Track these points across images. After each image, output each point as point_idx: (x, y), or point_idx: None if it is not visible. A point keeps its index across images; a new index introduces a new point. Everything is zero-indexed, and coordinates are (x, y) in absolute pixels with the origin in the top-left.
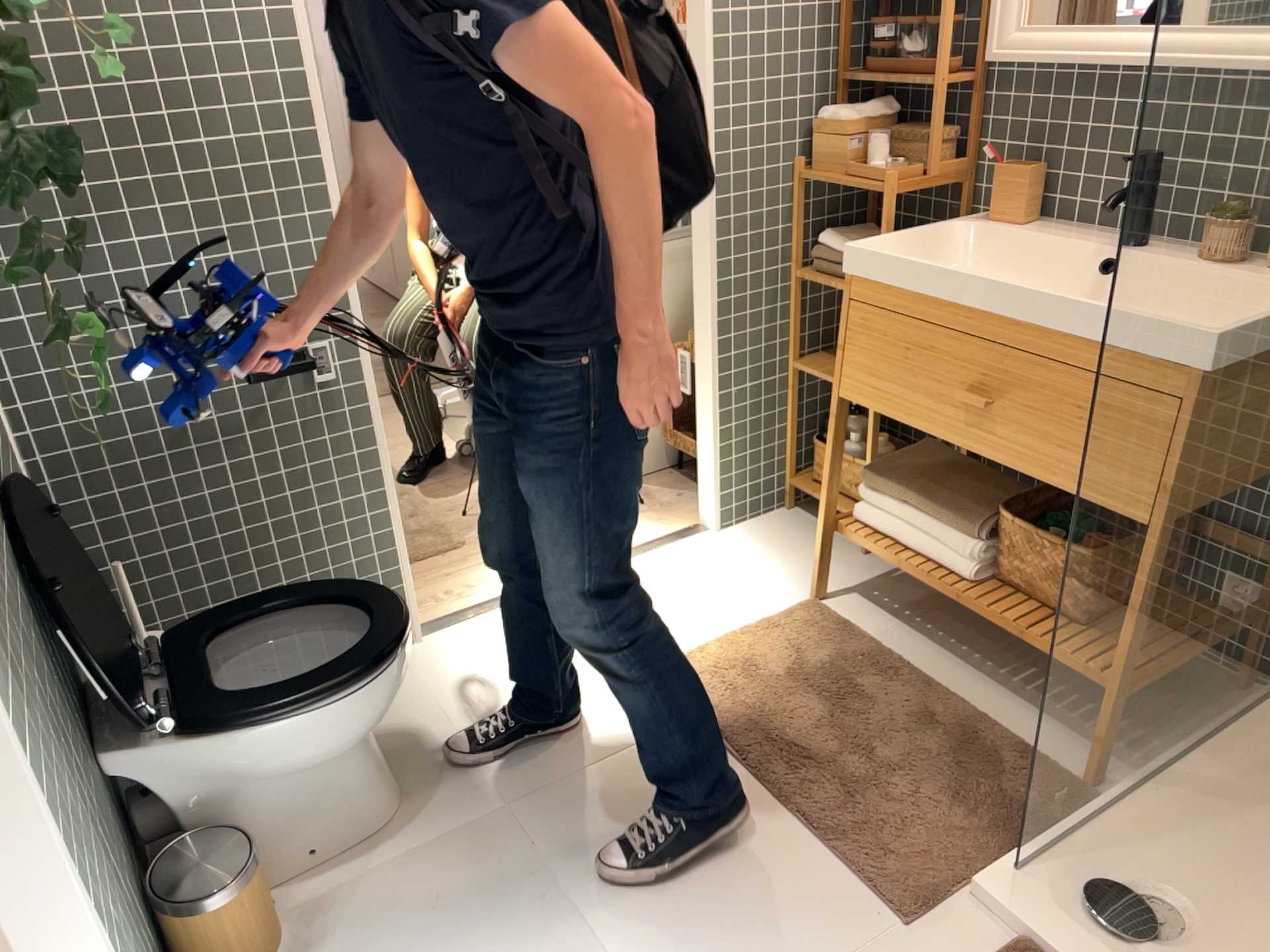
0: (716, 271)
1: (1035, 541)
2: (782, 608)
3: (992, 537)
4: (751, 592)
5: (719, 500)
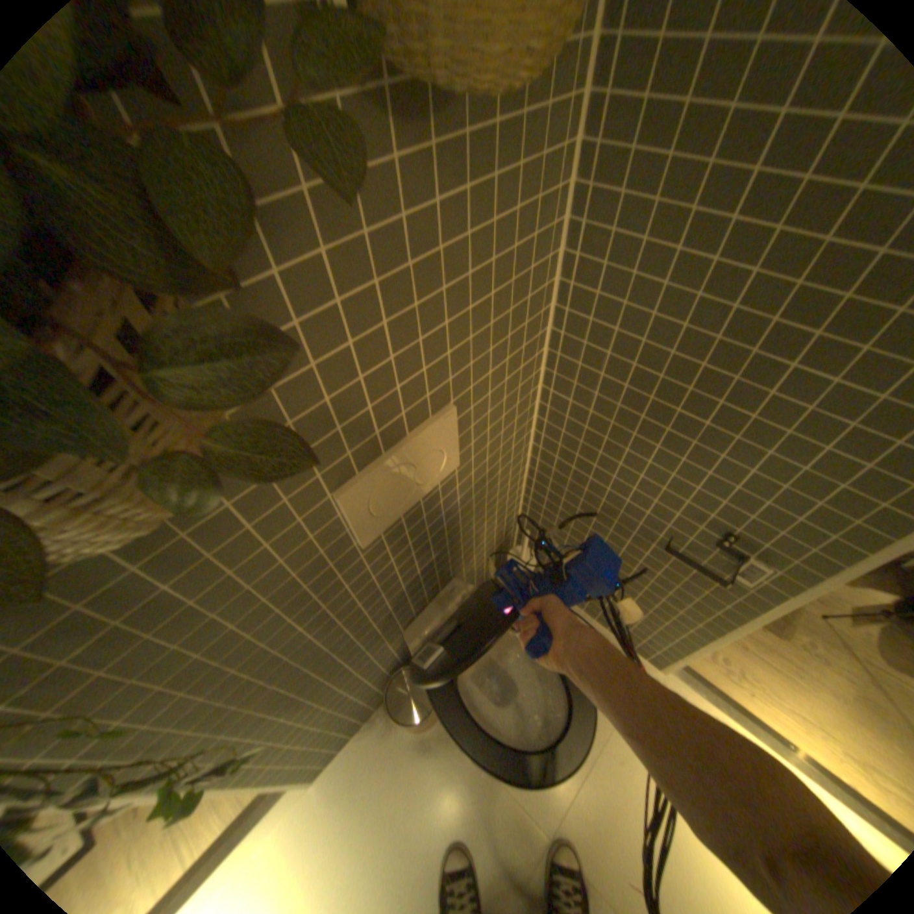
0: None
1: None
2: None
3: None
4: None
5: None
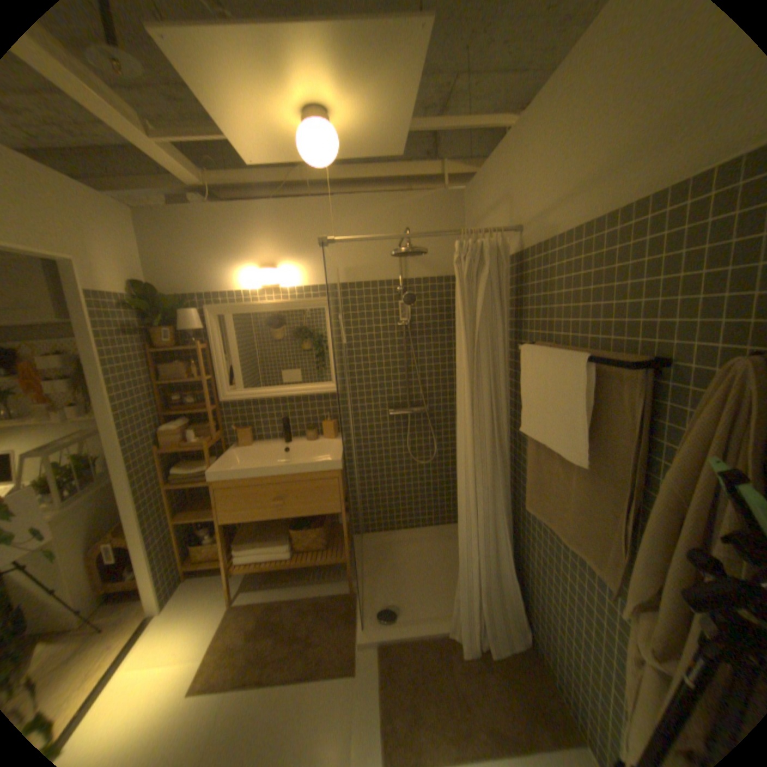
0: (131, 502)
1: (297, 534)
2: (217, 620)
3: (284, 541)
4: (198, 625)
5: (154, 599)
